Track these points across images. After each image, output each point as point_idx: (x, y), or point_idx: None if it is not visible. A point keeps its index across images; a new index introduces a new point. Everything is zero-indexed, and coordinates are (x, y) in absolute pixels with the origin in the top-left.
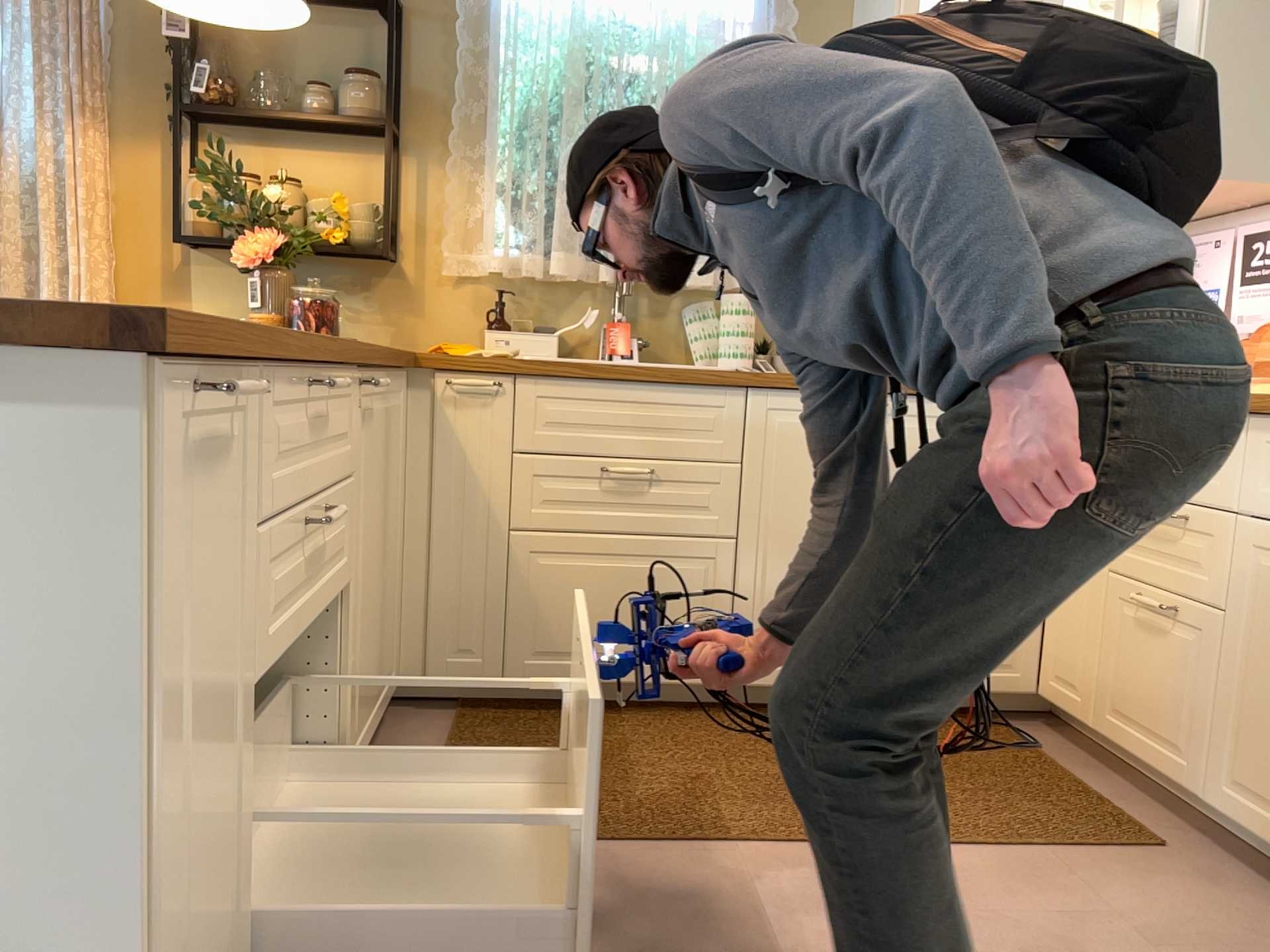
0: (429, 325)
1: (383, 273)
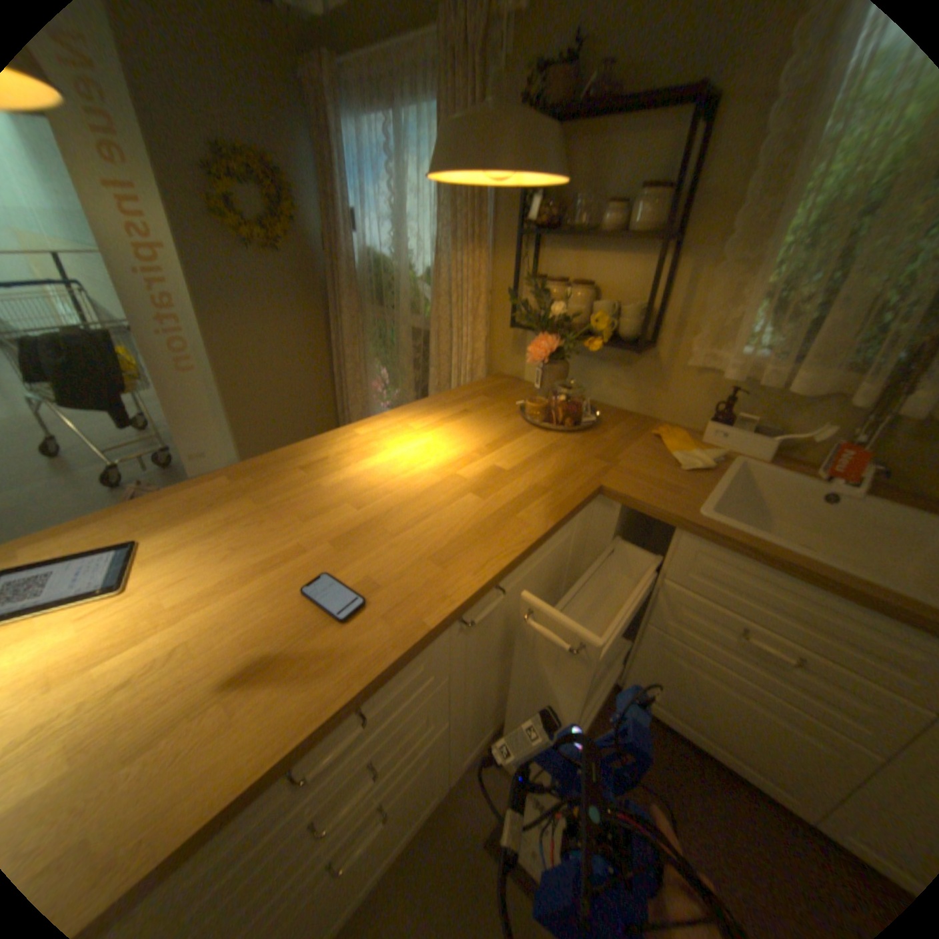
0: (669, 399)
1: (642, 354)
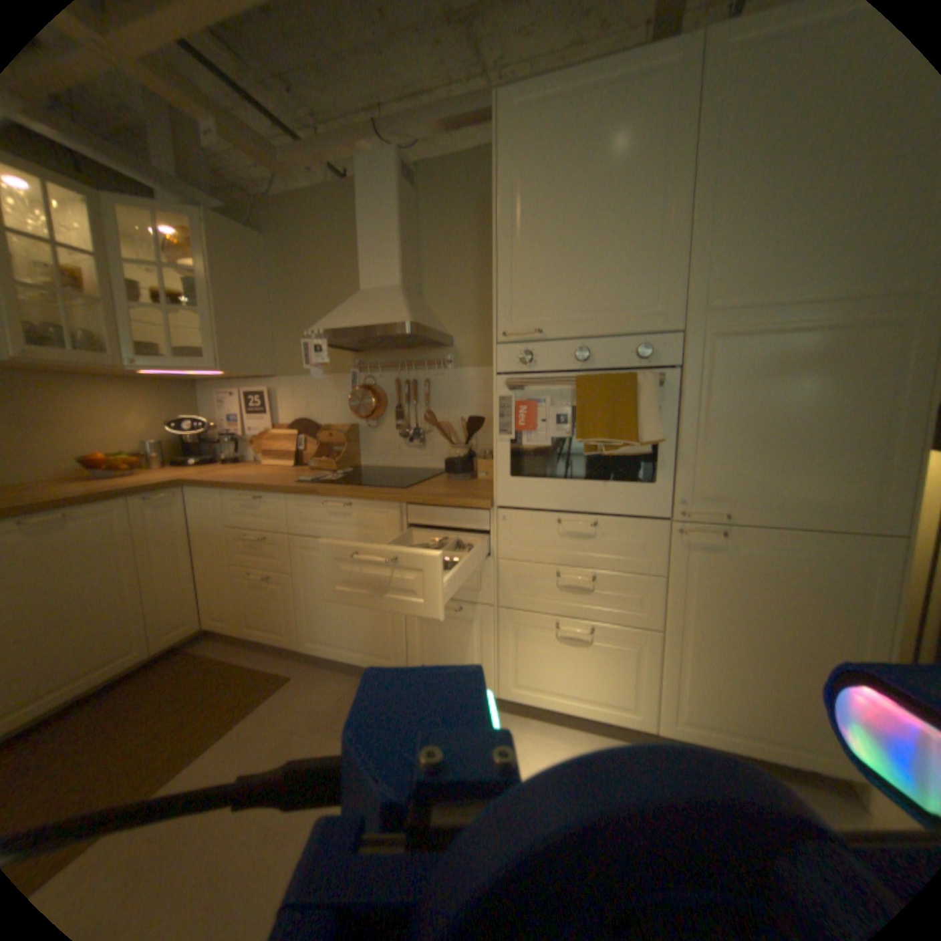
0: None
1: None
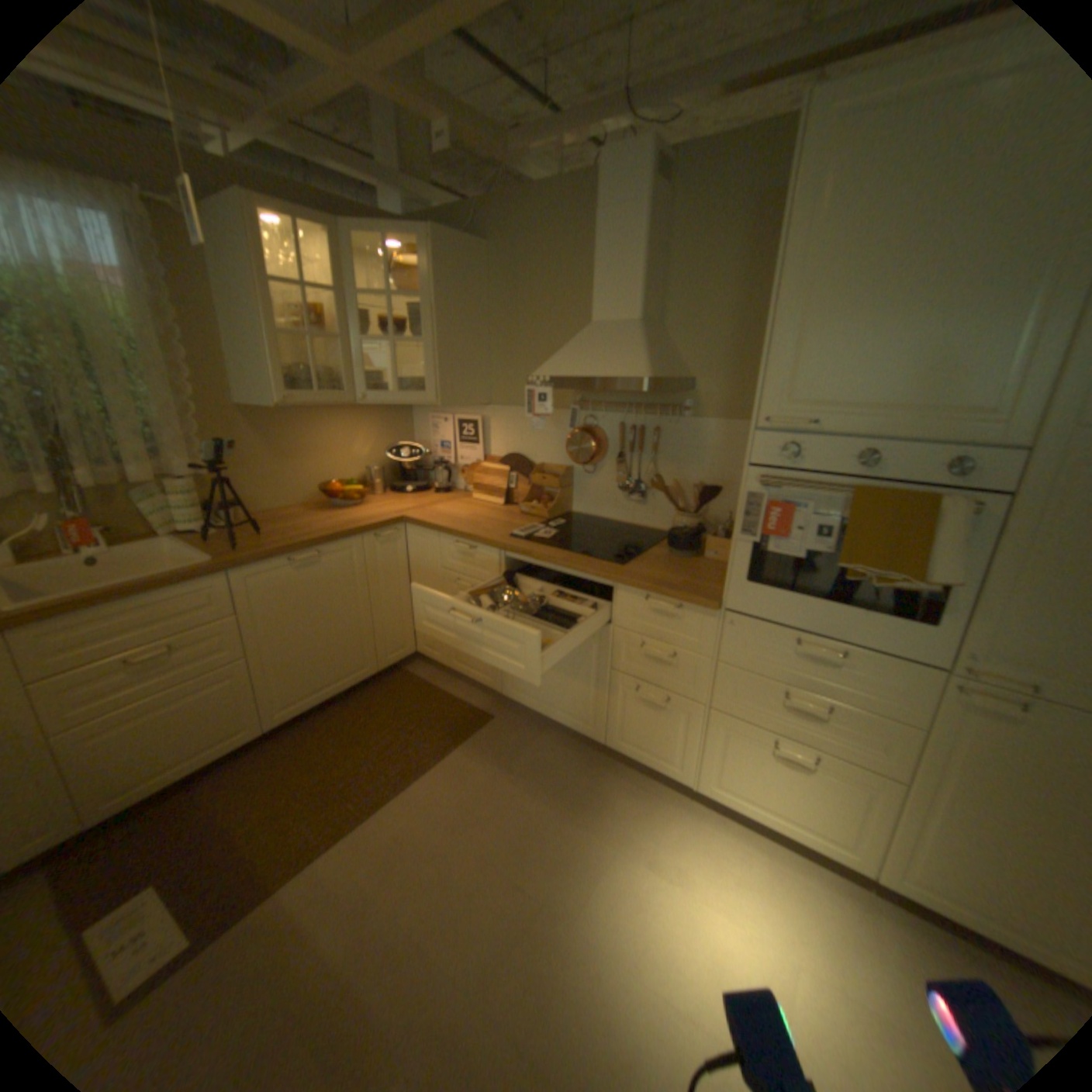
0: None
1: None
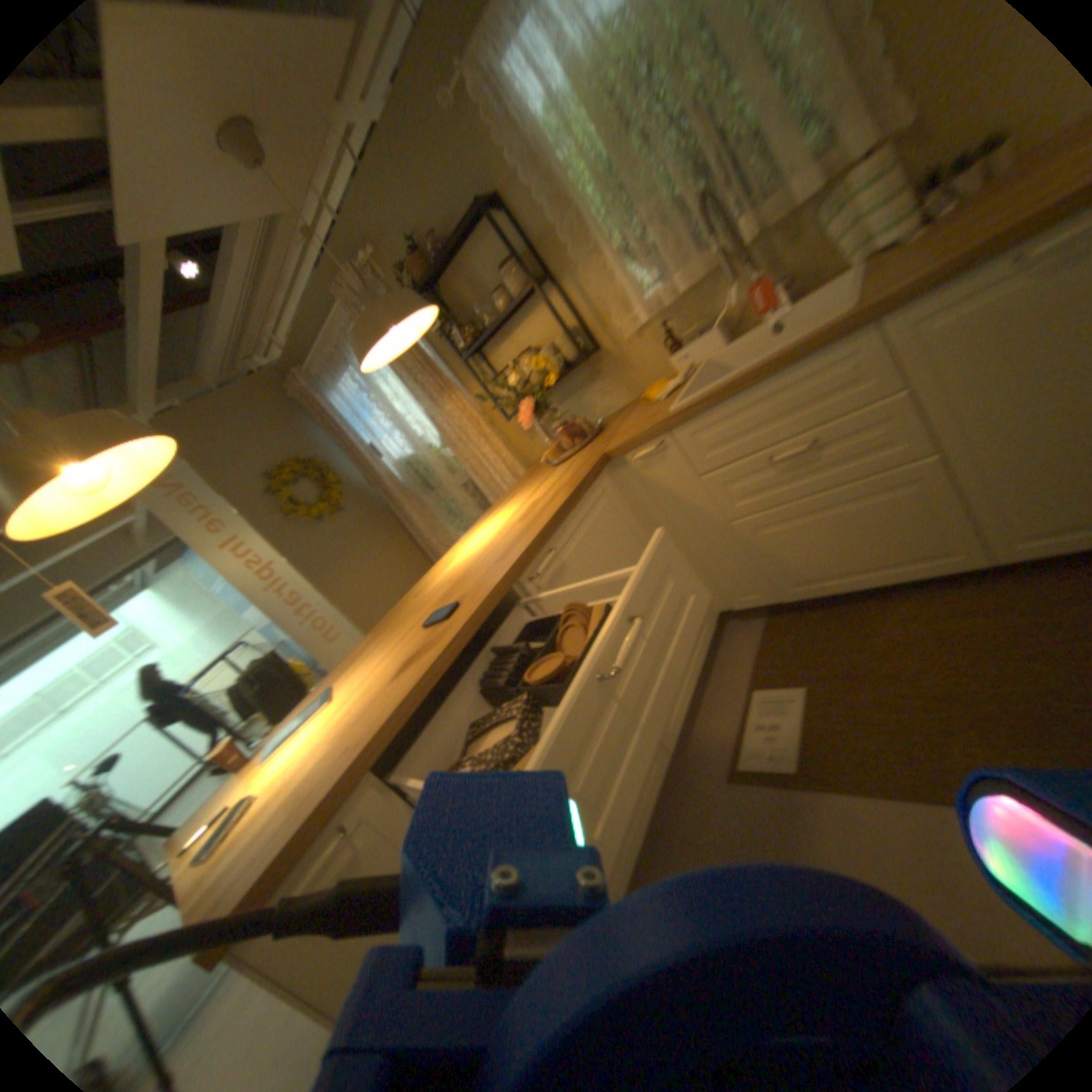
0: (639, 371)
1: (597, 360)
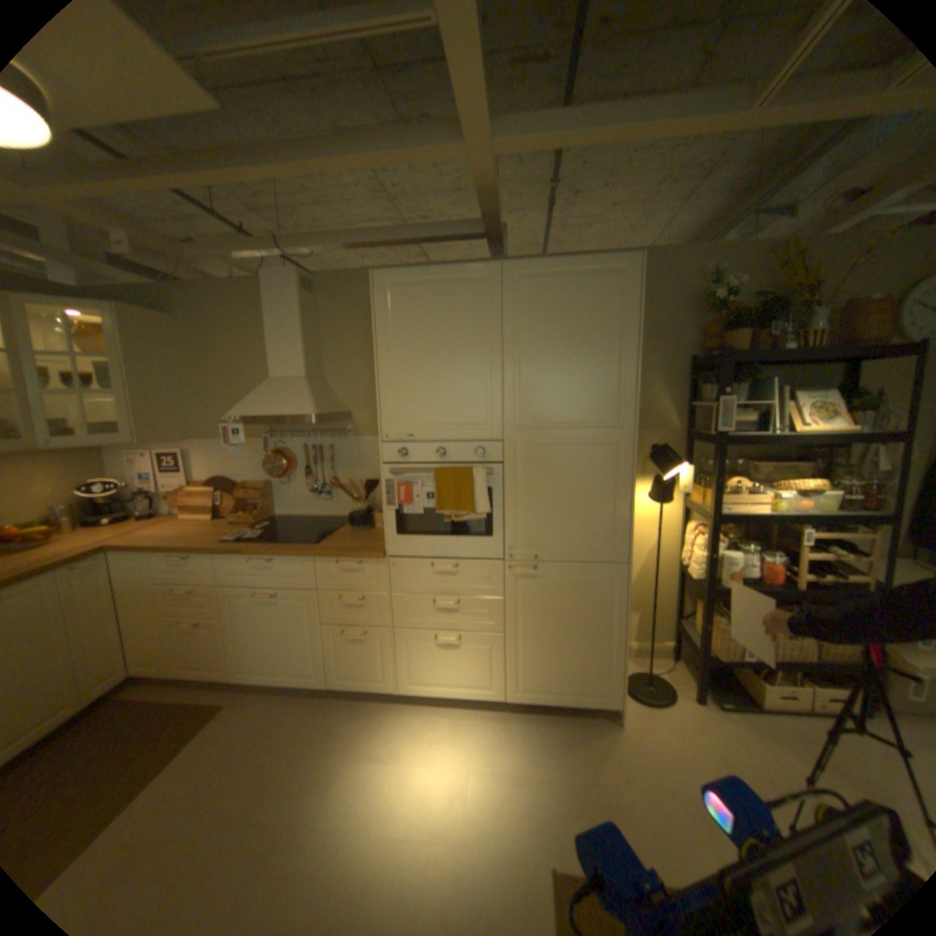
0: None
1: None
